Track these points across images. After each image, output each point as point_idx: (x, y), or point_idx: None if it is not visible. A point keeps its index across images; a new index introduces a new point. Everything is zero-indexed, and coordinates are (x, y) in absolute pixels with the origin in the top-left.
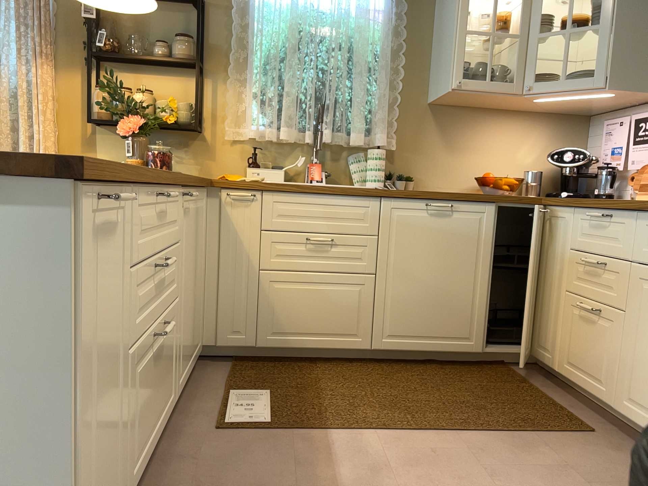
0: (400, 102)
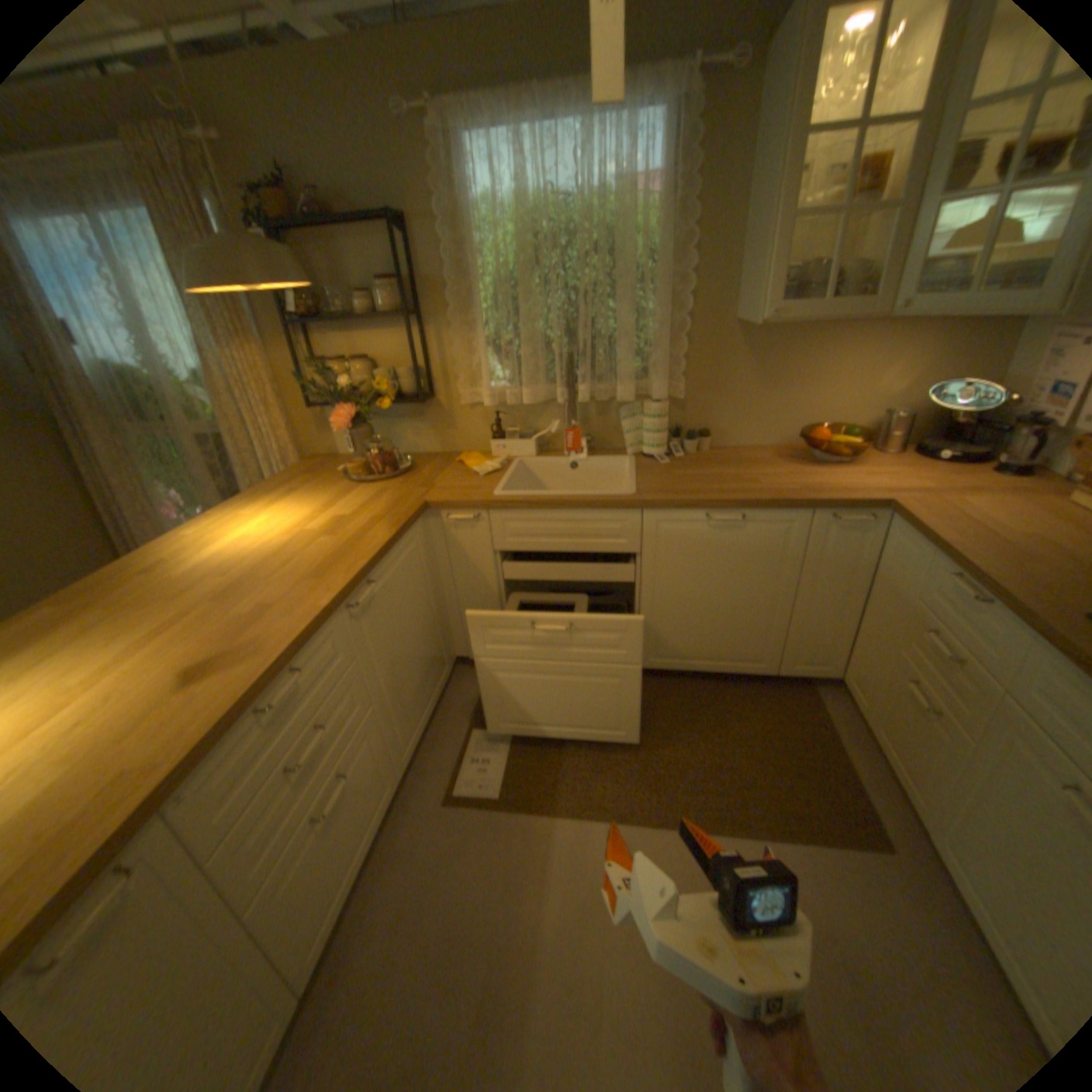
0: (691, 323)
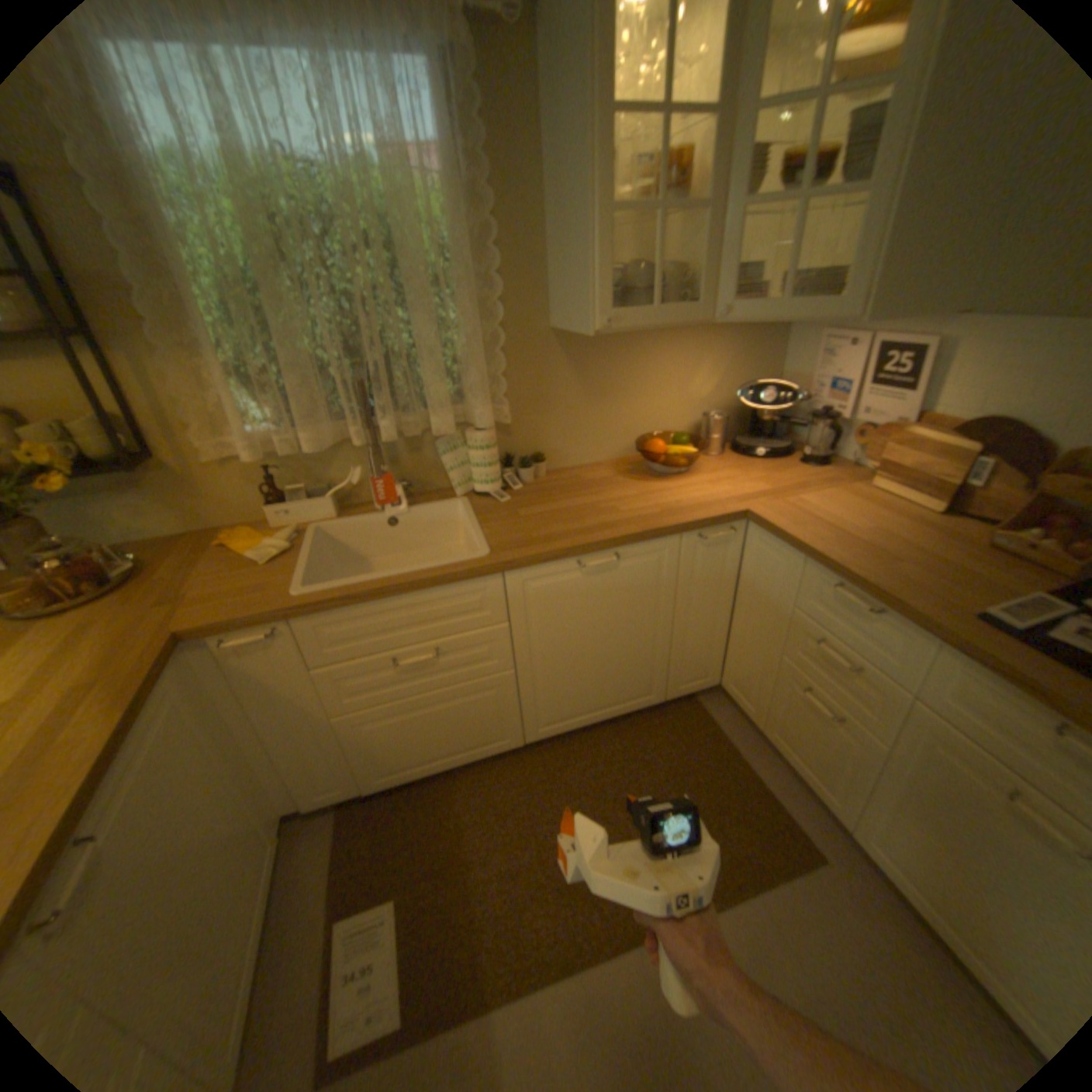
0: (503, 334)
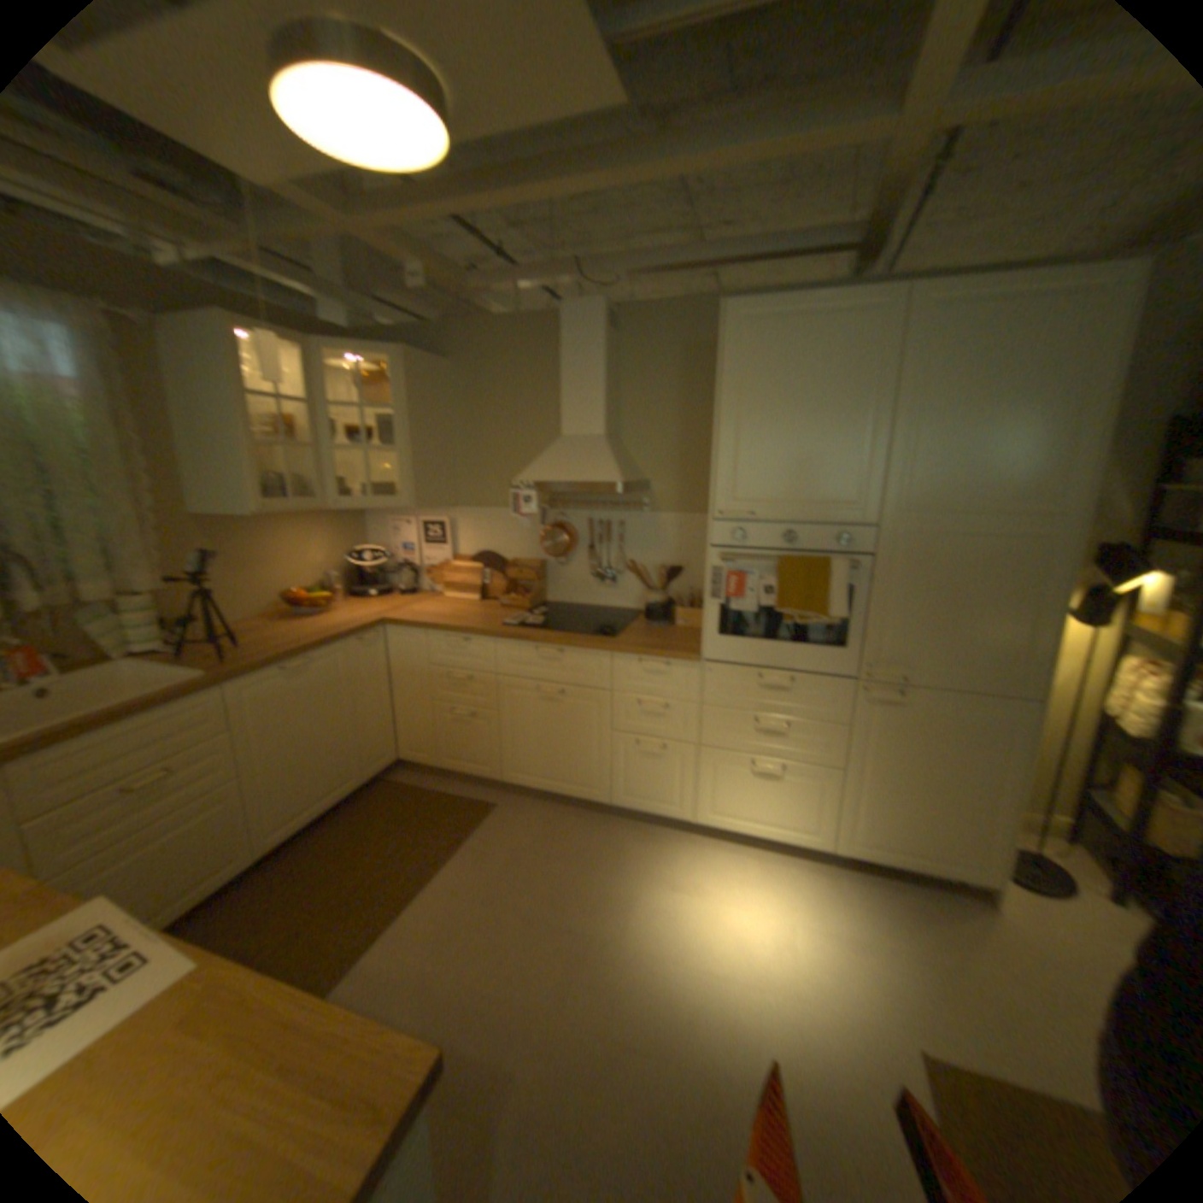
0: (147, 522)
